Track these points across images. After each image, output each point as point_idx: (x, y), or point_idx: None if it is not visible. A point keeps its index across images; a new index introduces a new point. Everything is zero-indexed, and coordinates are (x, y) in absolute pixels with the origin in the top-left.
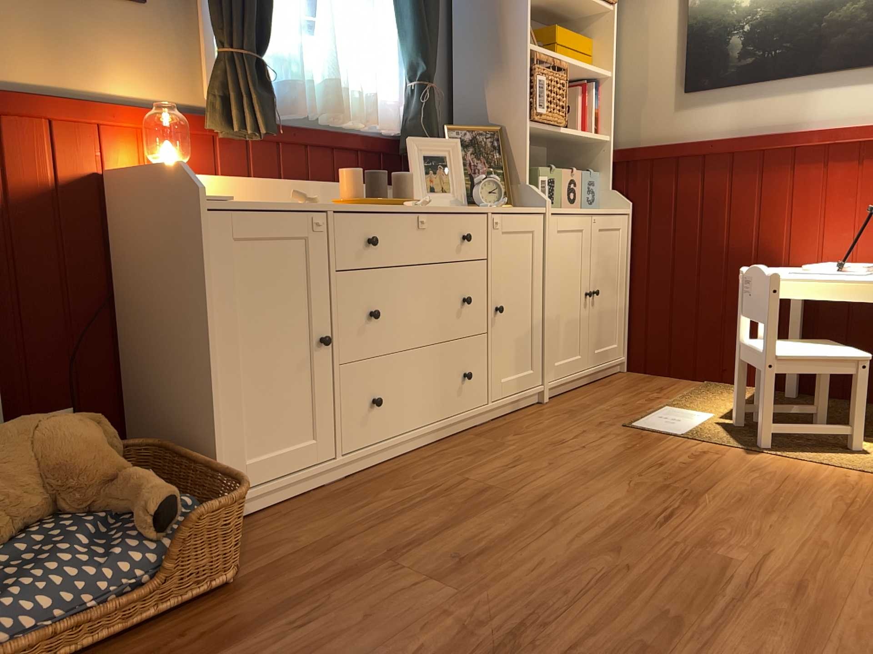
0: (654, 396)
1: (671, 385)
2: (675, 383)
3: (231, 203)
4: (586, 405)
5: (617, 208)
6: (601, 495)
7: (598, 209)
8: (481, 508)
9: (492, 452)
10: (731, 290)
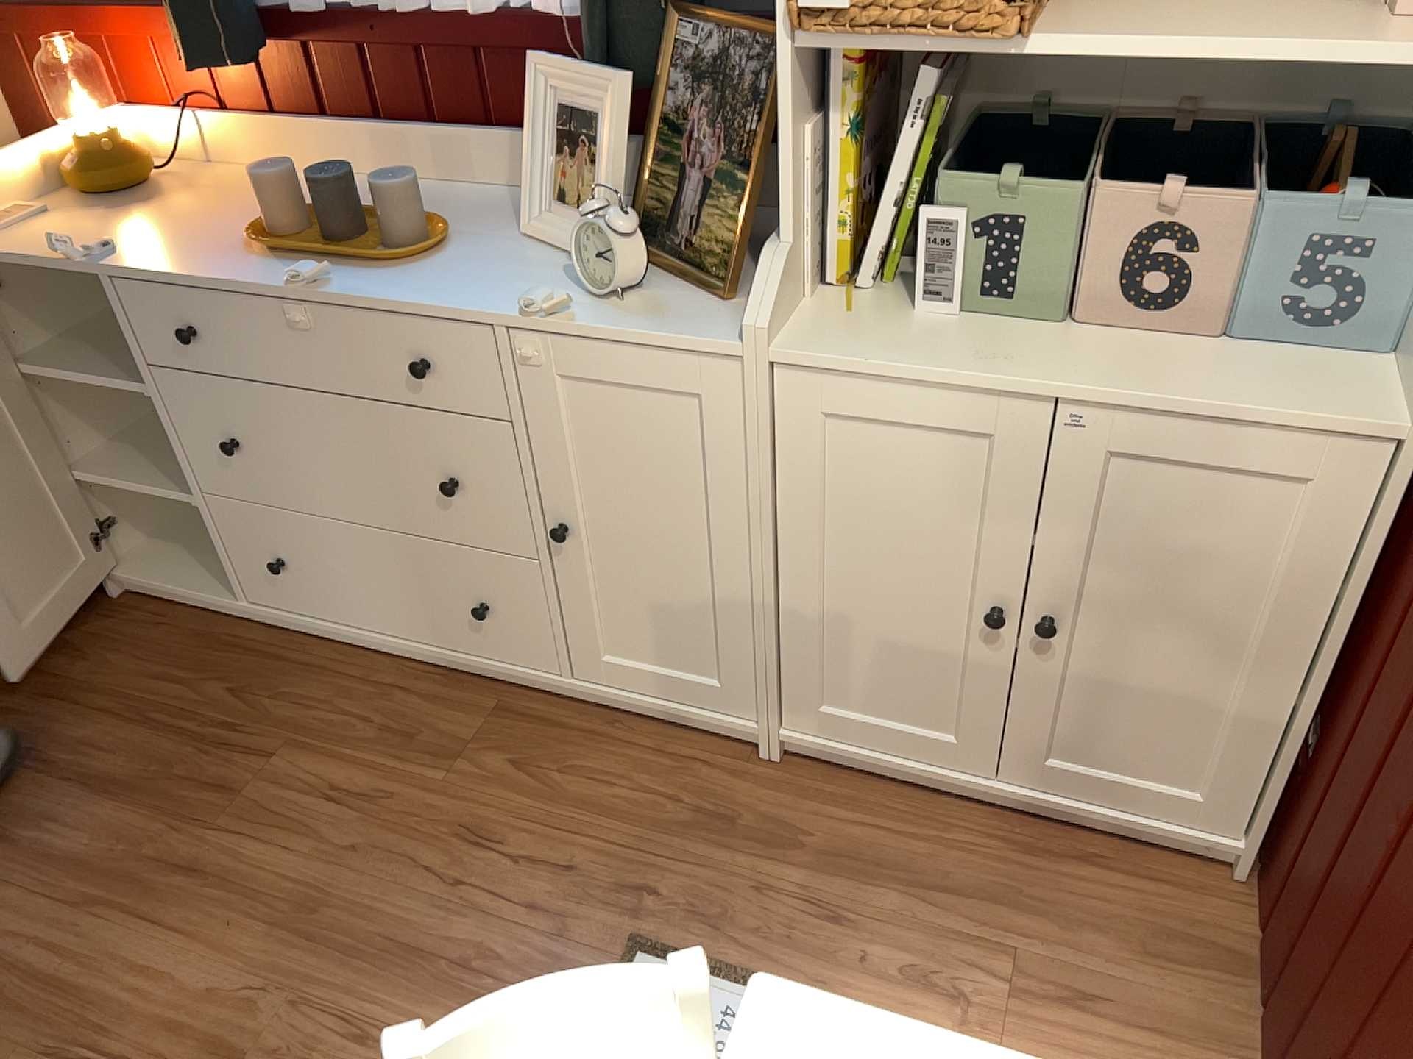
0: (980, 987)
1: (1142, 1028)
2: (1185, 1039)
3: (7, 239)
4: (786, 842)
5: (1411, 392)
6: (199, 952)
7: (1172, 382)
8: (155, 803)
9: (408, 754)
10: (1398, 1034)
